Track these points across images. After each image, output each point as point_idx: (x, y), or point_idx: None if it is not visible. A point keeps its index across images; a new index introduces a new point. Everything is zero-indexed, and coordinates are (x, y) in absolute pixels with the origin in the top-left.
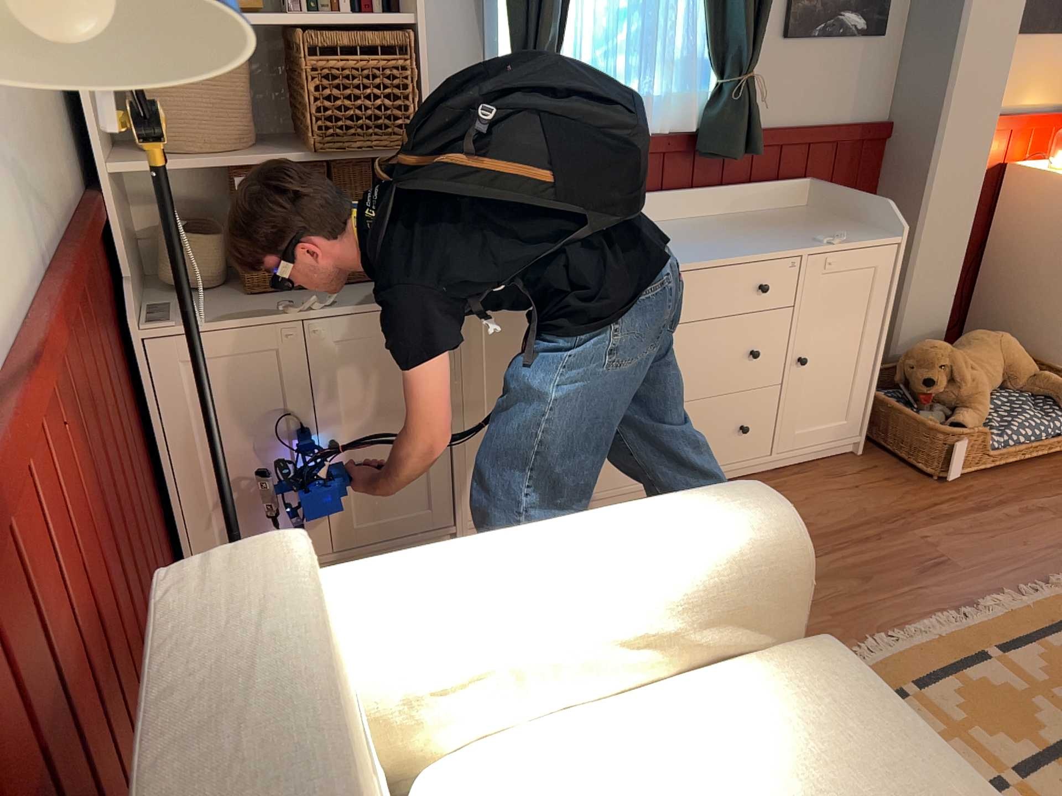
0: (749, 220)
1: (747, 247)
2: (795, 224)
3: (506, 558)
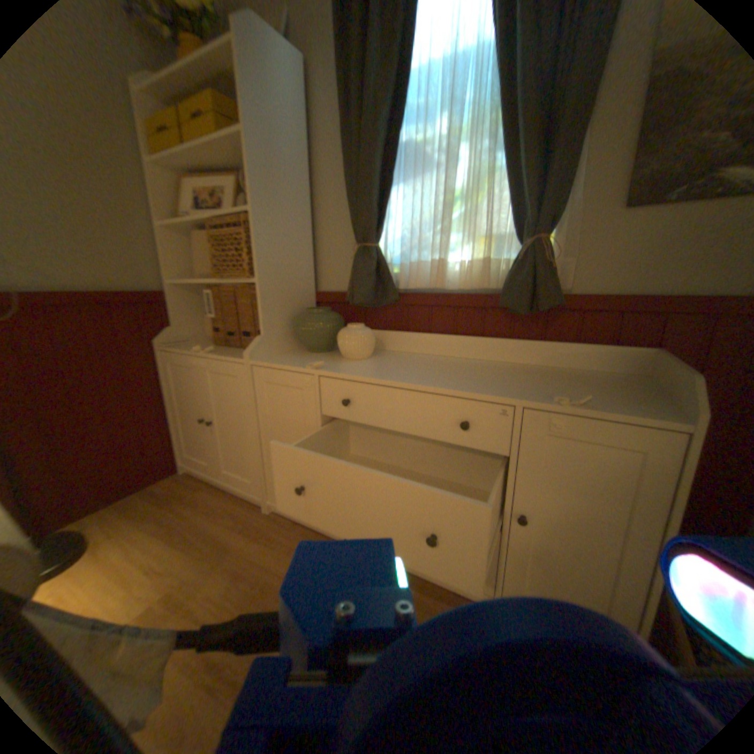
0: (548, 373)
1: (474, 384)
2: (585, 384)
3: None
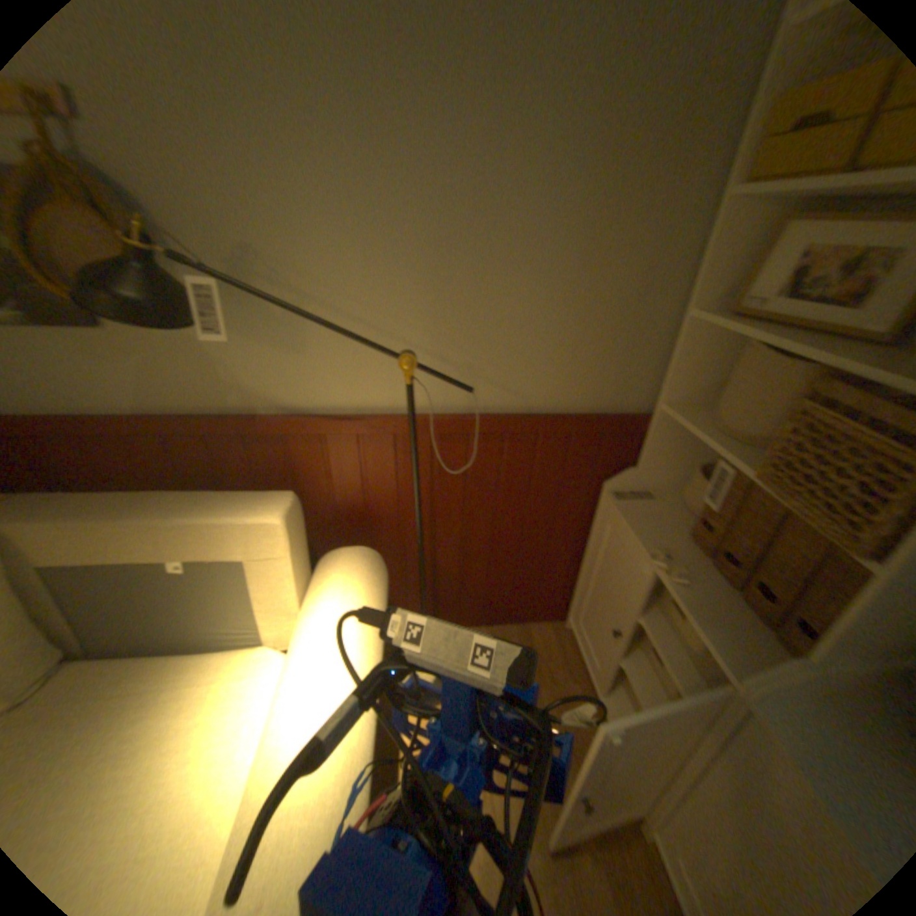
0: None
1: None
2: None
3: (318, 682)
